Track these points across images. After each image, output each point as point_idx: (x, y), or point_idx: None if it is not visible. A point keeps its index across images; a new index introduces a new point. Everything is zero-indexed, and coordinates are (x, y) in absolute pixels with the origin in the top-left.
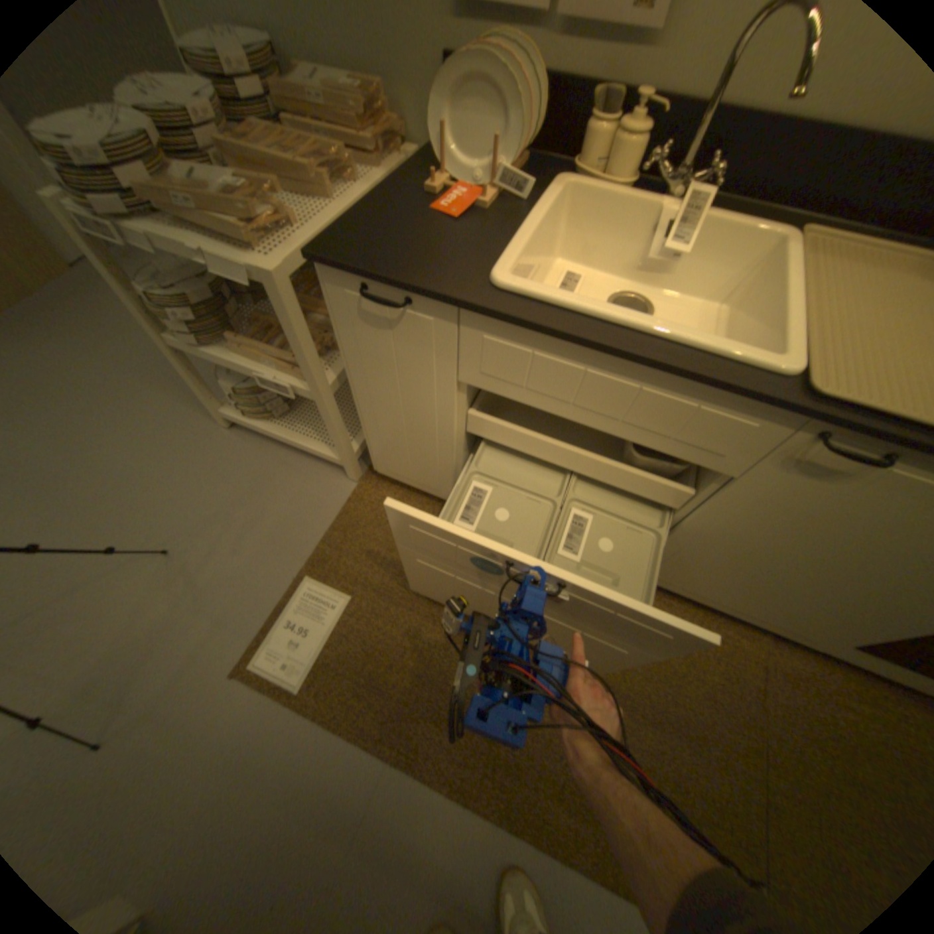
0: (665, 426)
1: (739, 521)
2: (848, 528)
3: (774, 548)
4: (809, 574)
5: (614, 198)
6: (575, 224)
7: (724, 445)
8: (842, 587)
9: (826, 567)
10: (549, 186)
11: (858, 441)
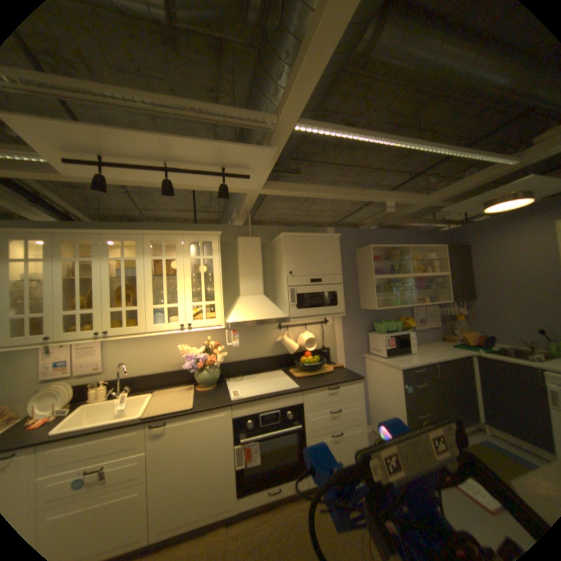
0: (115, 449)
1: (157, 469)
2: (178, 449)
3: (174, 472)
4: (190, 475)
5: (100, 405)
6: (89, 416)
7: (133, 445)
8: (200, 473)
9: (190, 468)
10: (76, 409)
11: (155, 425)
